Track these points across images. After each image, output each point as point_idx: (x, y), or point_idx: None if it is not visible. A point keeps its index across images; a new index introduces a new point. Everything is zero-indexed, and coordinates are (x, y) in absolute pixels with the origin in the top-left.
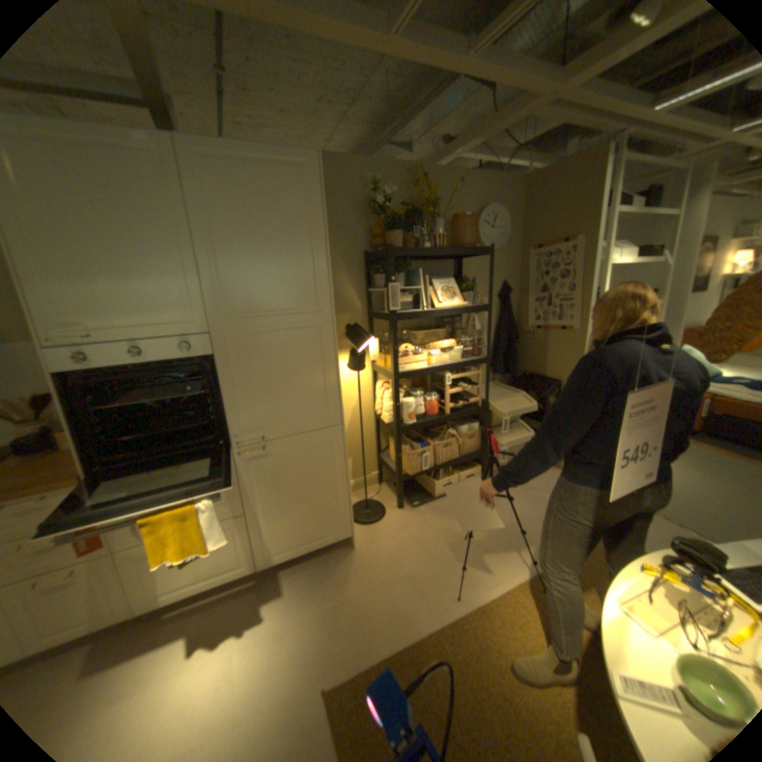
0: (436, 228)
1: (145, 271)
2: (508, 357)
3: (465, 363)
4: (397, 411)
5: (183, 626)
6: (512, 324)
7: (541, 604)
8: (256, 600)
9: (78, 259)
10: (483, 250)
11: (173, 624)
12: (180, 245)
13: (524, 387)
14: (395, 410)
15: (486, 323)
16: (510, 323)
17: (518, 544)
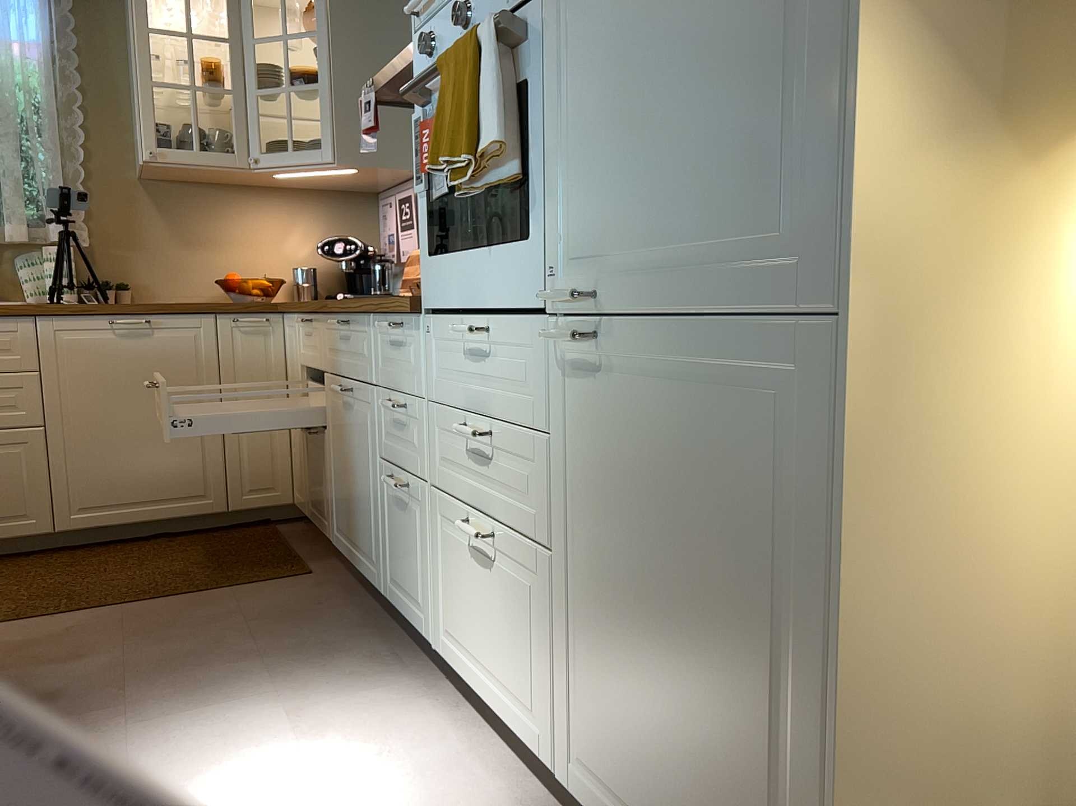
0: None
1: None
2: None
3: None
4: None
5: (444, 748)
6: None
7: None
8: None
9: None
10: None
11: (453, 732)
12: None
13: None
14: None
15: None
16: None
17: None
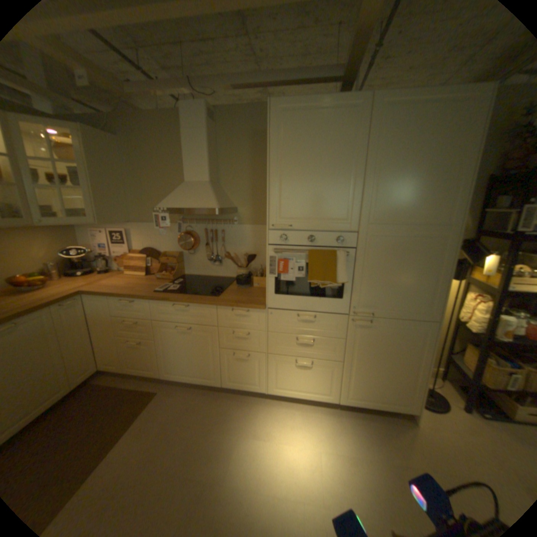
0: None
1: (332, 187)
2: None
3: None
4: (492, 325)
5: (292, 414)
6: None
7: None
8: (338, 423)
9: (299, 179)
10: None
11: (286, 409)
12: (358, 169)
13: None
14: (490, 323)
15: None
16: None
17: None
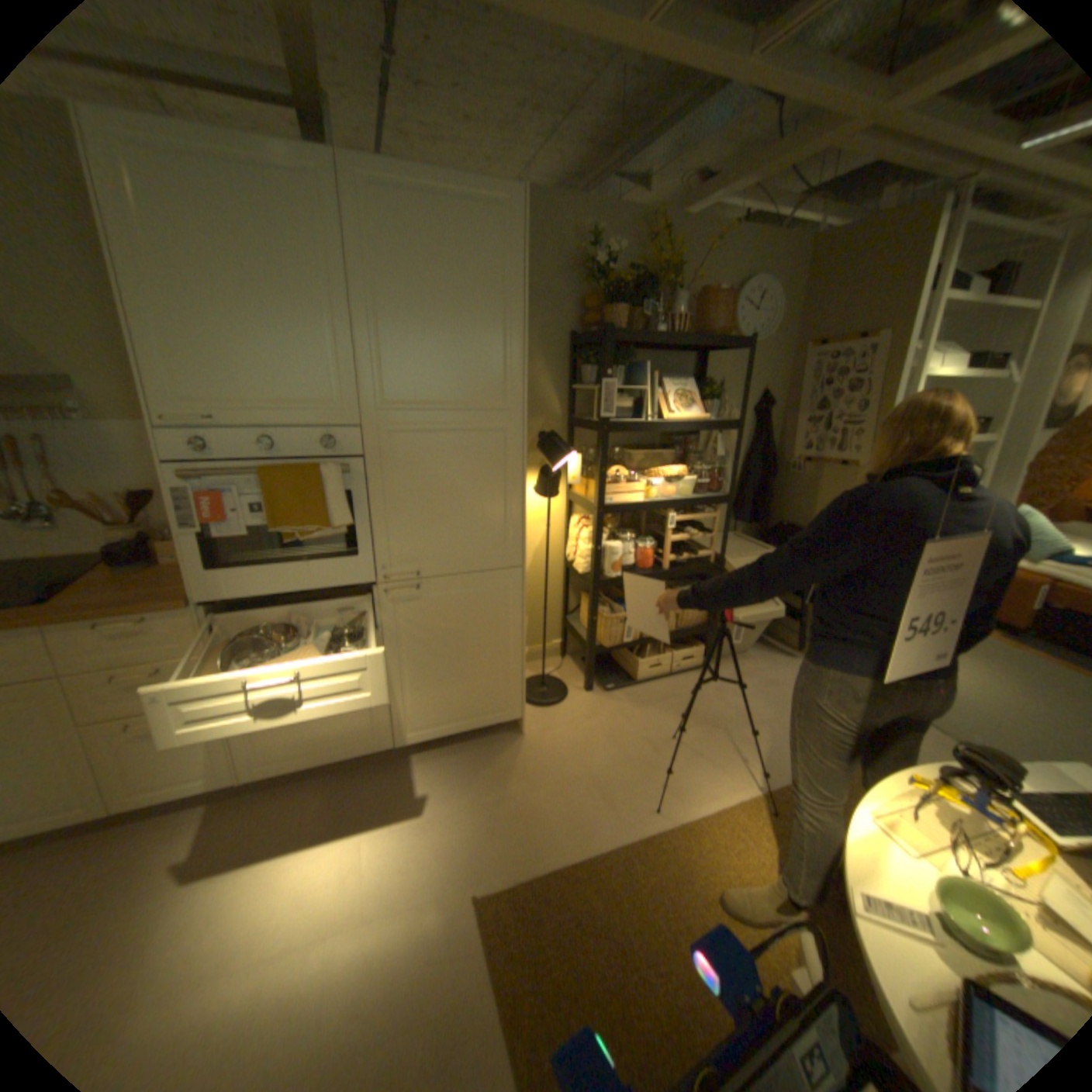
0: (676, 304)
1: (288, 336)
2: (759, 500)
3: (698, 501)
4: (596, 559)
5: (300, 803)
6: (770, 453)
7: (769, 830)
8: (393, 782)
9: (206, 314)
10: (740, 341)
11: (288, 799)
12: (334, 304)
13: (777, 543)
14: (594, 557)
15: (733, 448)
16: (768, 450)
17: (745, 753)
